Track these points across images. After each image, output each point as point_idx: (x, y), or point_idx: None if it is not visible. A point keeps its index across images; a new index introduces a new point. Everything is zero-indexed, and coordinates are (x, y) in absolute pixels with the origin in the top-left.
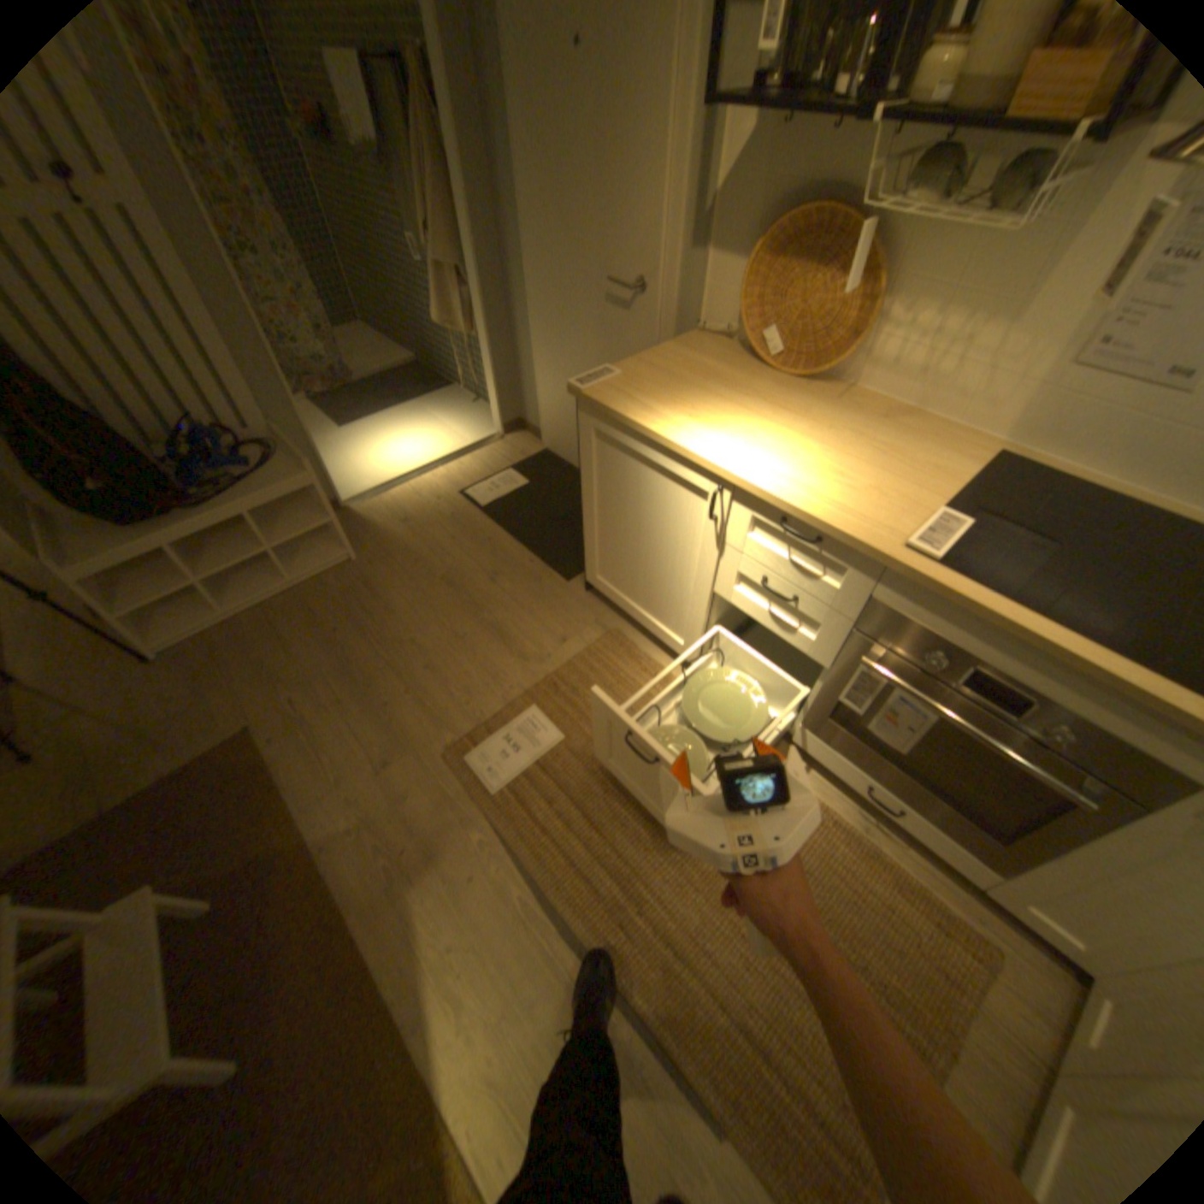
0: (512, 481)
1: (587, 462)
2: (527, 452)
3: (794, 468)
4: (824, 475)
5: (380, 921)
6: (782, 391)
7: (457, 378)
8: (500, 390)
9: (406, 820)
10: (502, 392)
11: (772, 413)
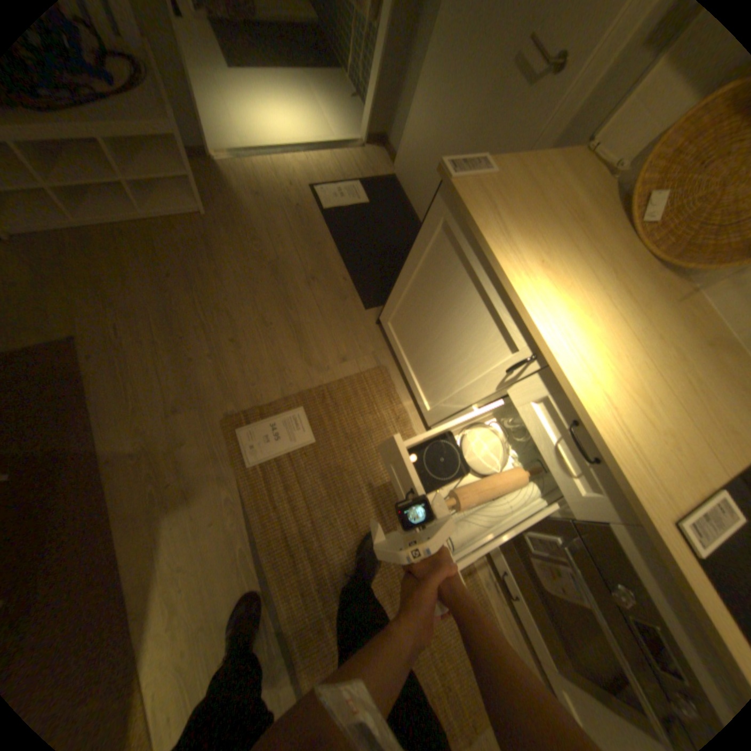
0: (356, 195)
1: (422, 238)
2: (378, 171)
3: (613, 380)
4: (636, 401)
5: (135, 532)
6: (636, 268)
7: (347, 64)
8: (378, 98)
9: (177, 463)
10: (379, 101)
11: (617, 294)
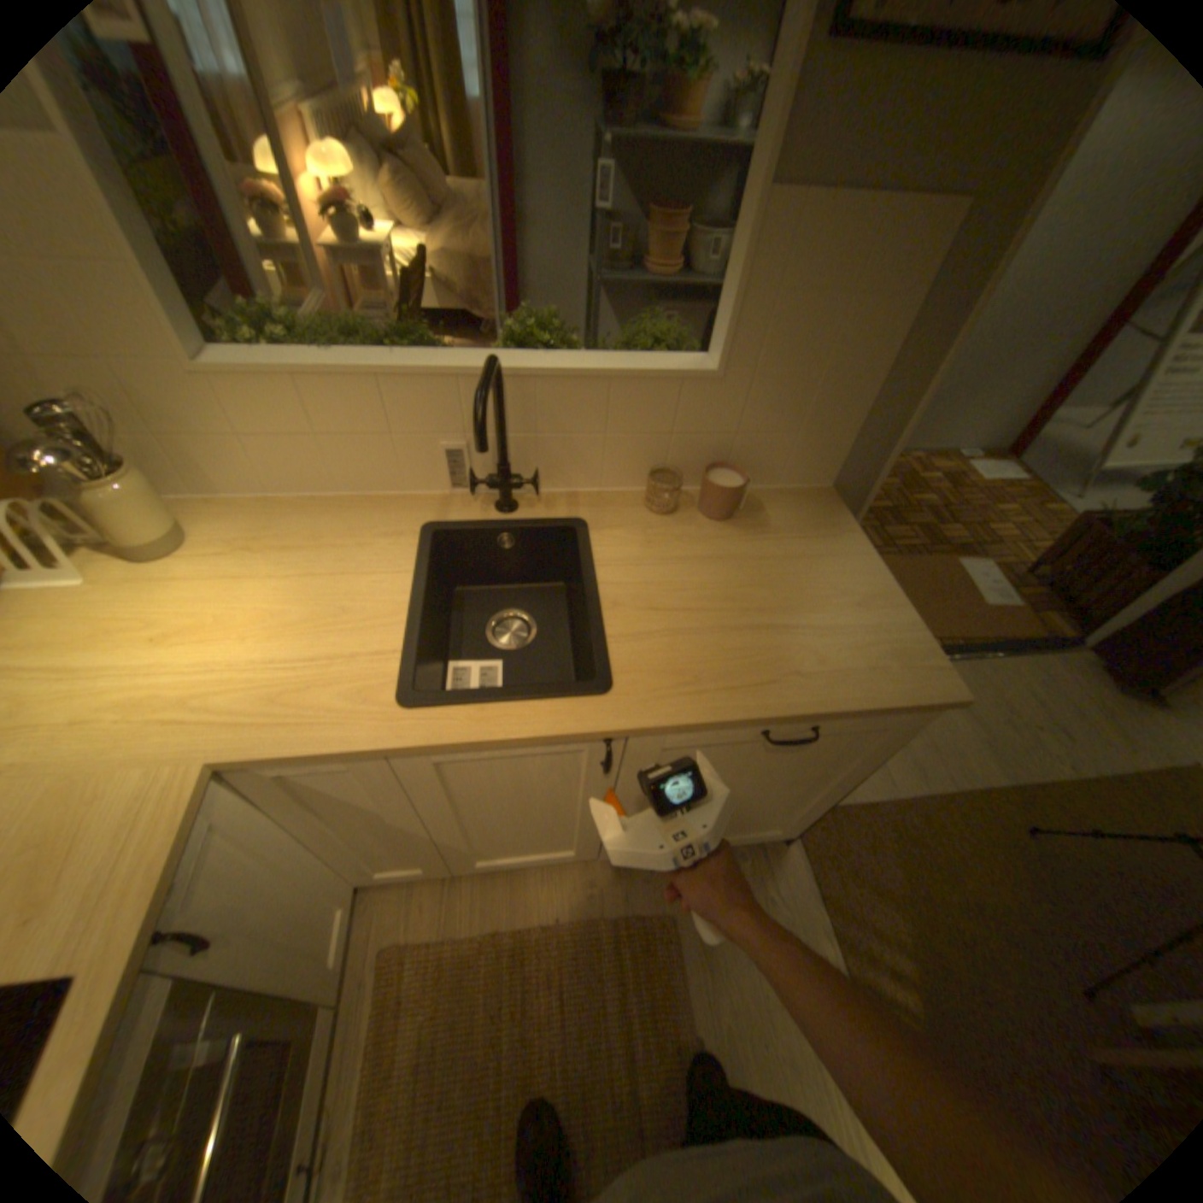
0: None
1: None
2: None
3: None
4: None
5: None
6: None
7: None
8: None
9: None
10: None
11: None
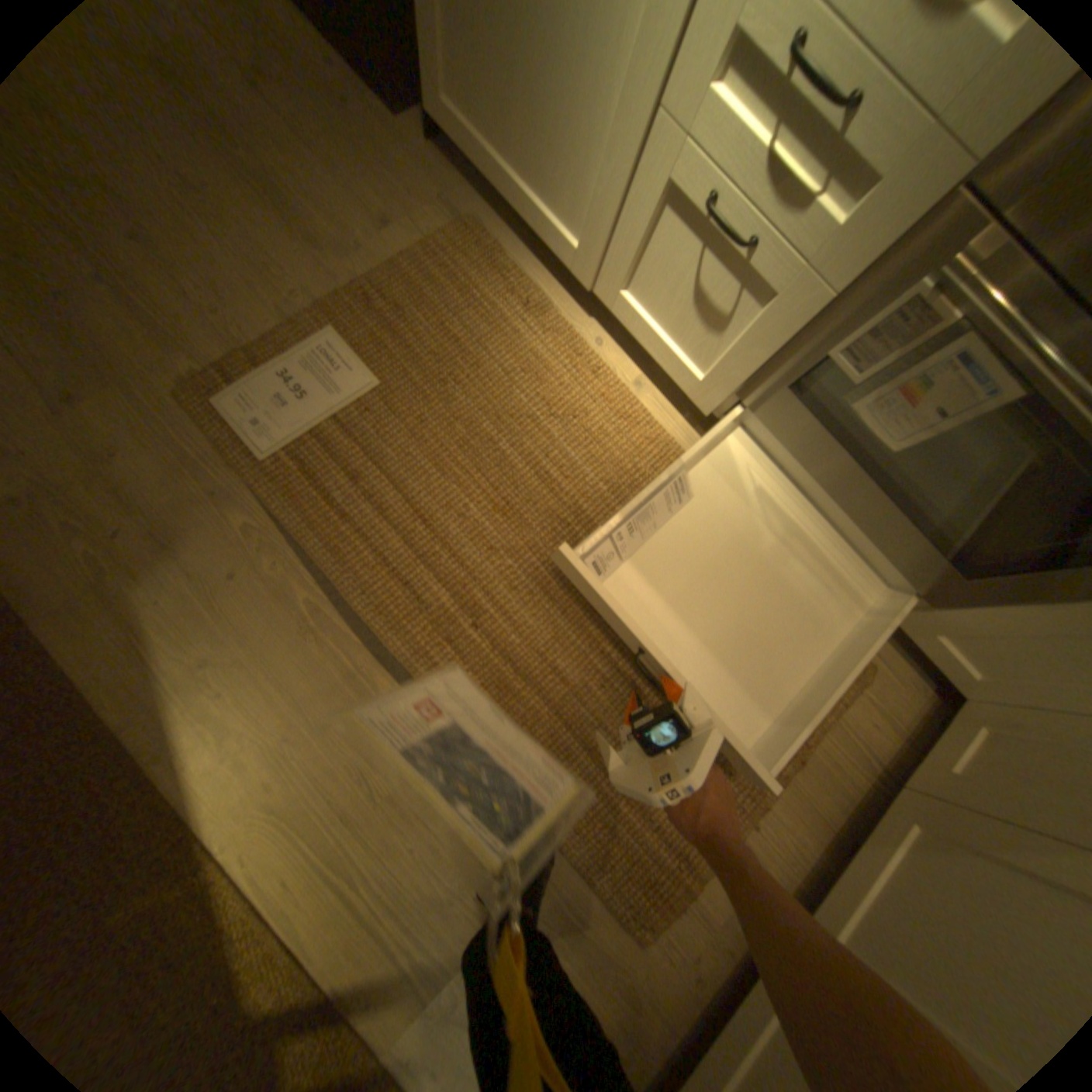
0: None
1: None
2: None
3: None
4: None
5: (90, 625)
6: None
7: None
8: None
9: (119, 488)
10: None
11: None
